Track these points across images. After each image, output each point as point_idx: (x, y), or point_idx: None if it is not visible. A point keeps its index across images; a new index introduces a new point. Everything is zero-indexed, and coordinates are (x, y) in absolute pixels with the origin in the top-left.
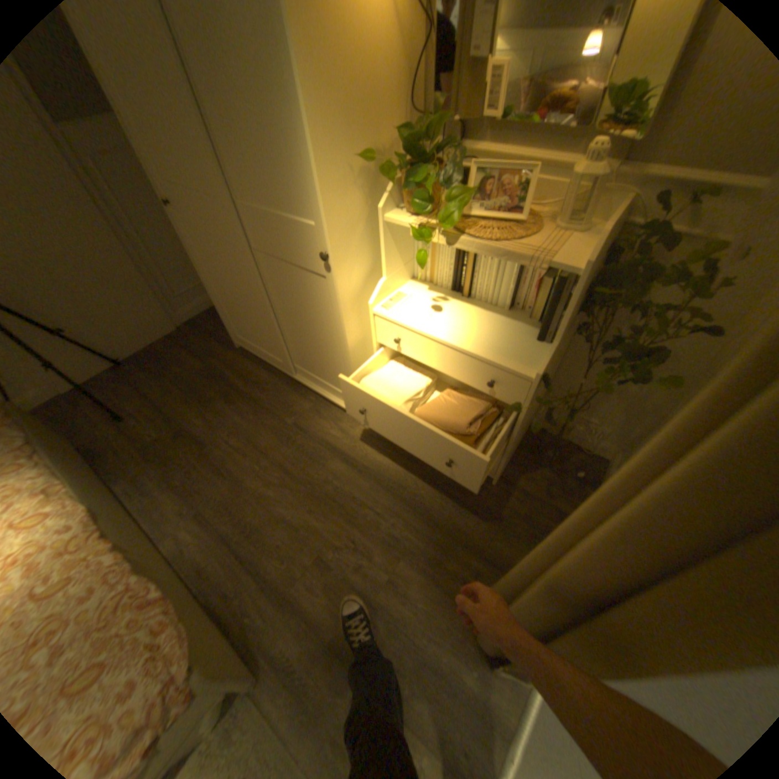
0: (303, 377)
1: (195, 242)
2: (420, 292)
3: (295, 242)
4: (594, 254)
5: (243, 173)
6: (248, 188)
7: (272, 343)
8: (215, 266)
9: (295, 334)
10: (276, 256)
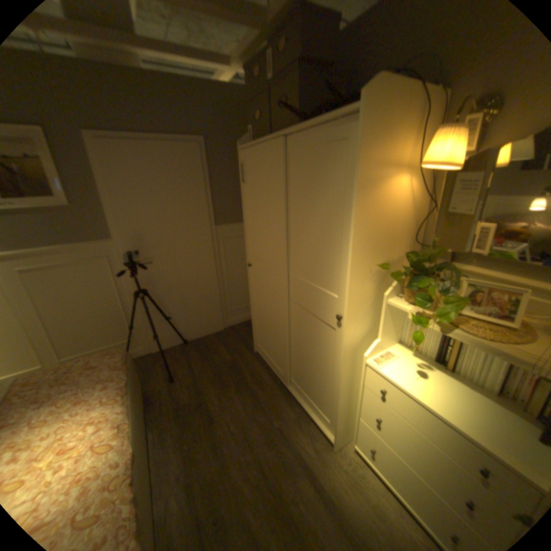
0: (293, 389)
1: (255, 286)
2: (406, 355)
3: (319, 303)
4: None
5: (299, 260)
6: (299, 268)
7: (279, 358)
8: (261, 301)
9: (298, 357)
10: (302, 307)
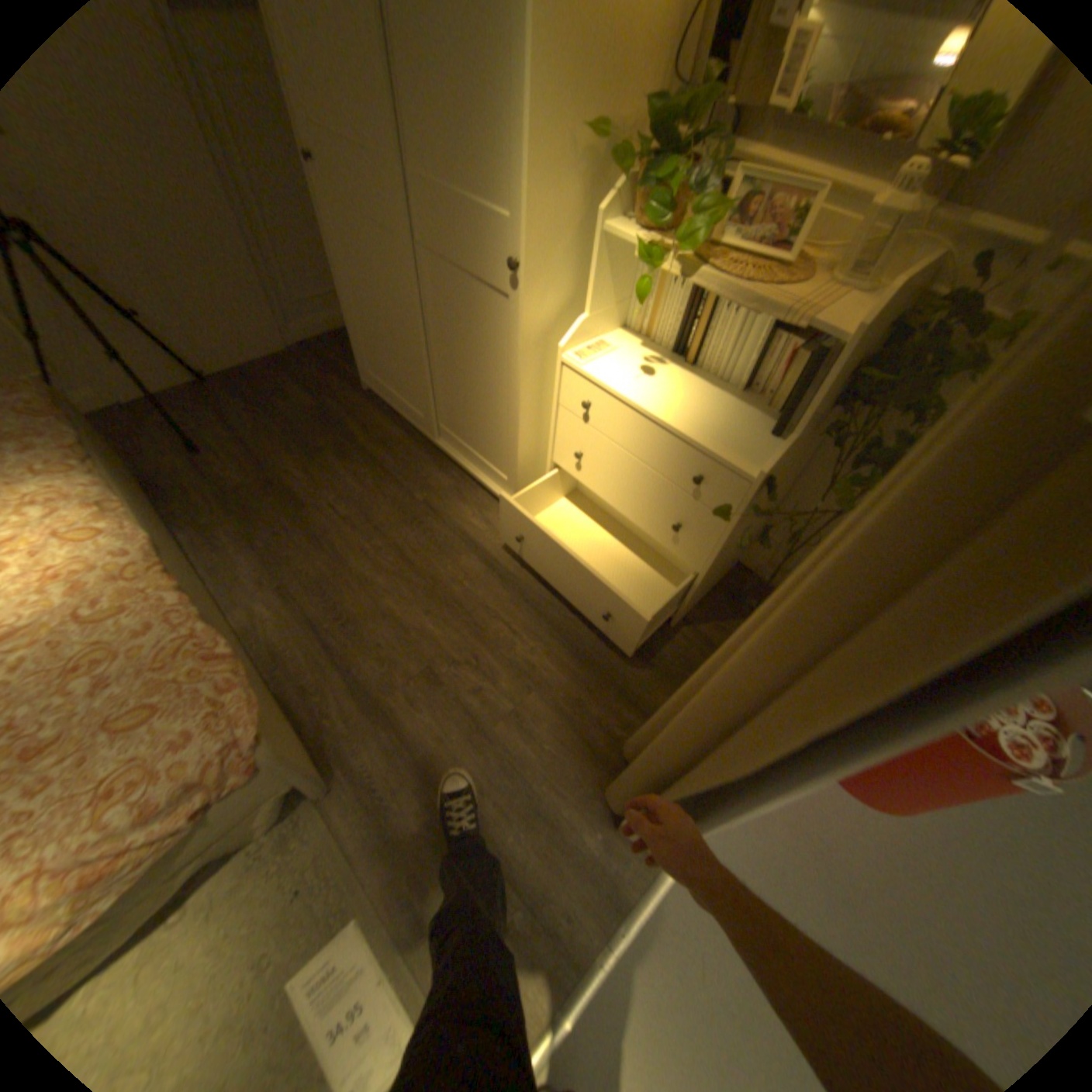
0: (448, 443)
1: (336, 223)
2: (630, 346)
3: (477, 239)
4: (872, 315)
5: (425, 126)
6: (427, 150)
7: (415, 389)
8: (358, 262)
9: (450, 379)
10: (445, 259)
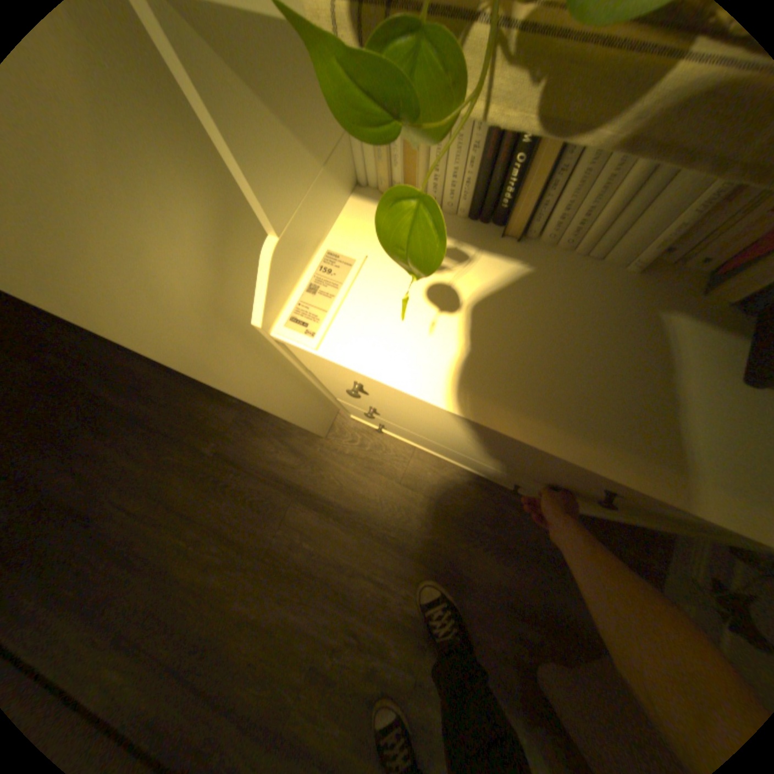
0: None
1: None
2: None
3: None
4: None
5: None
6: None
7: None
8: None
9: None
10: None
